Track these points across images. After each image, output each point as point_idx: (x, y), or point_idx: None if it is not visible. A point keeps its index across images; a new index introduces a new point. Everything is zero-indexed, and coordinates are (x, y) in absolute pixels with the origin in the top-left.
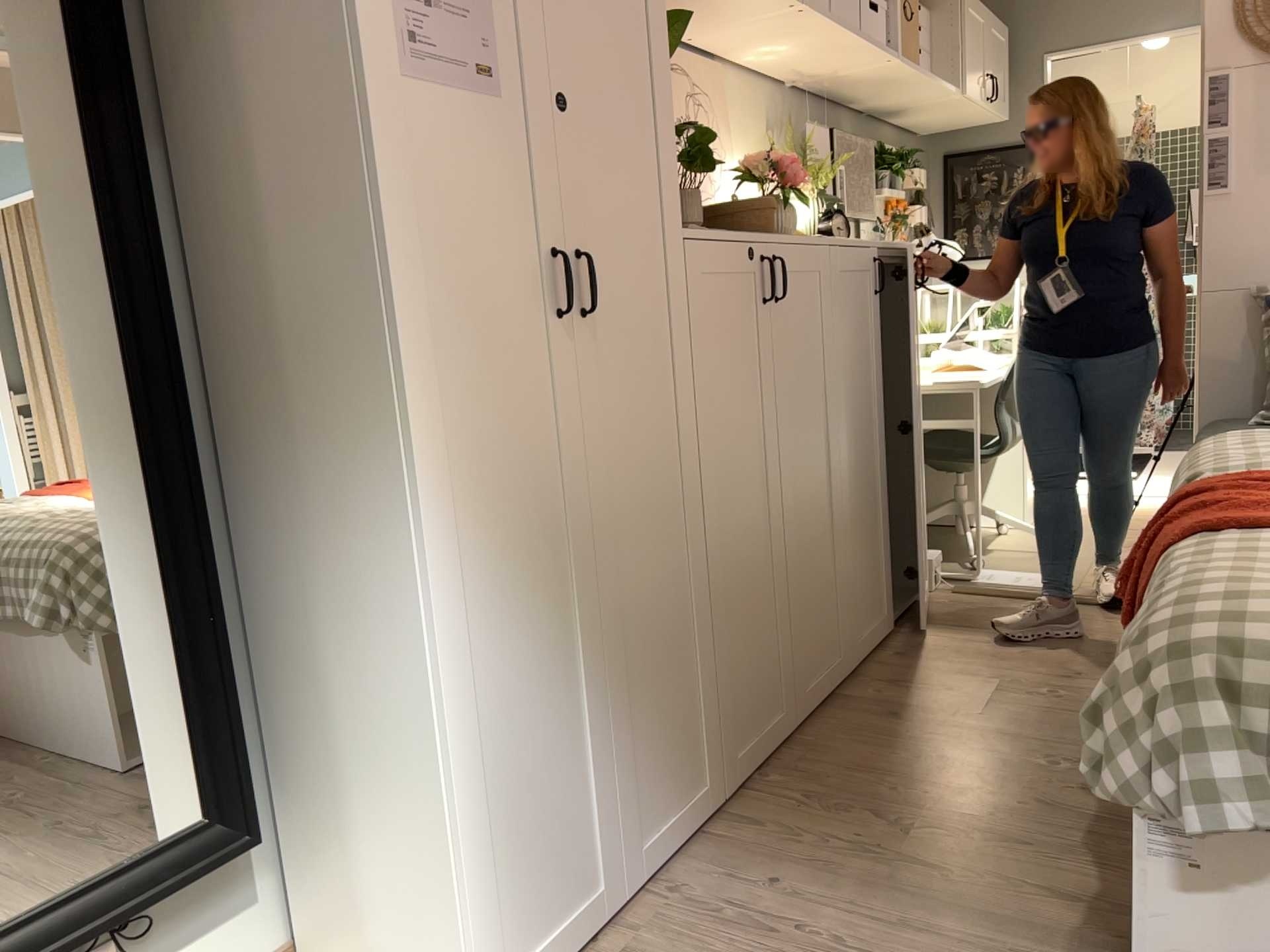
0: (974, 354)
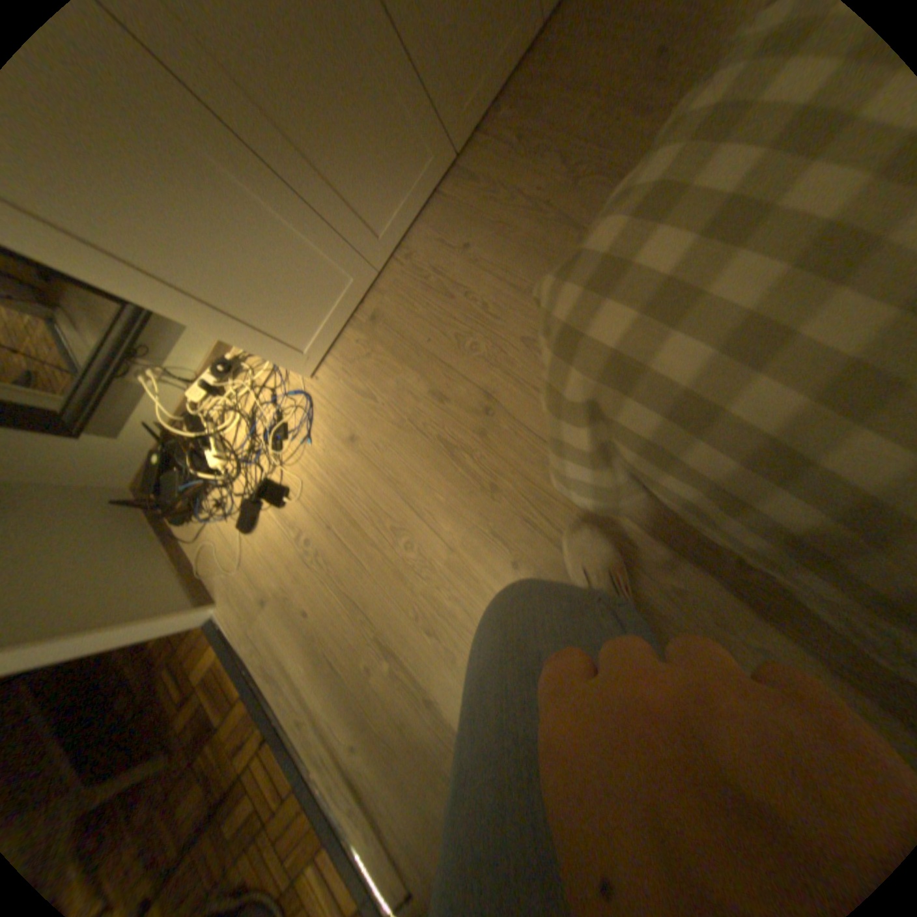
0: None
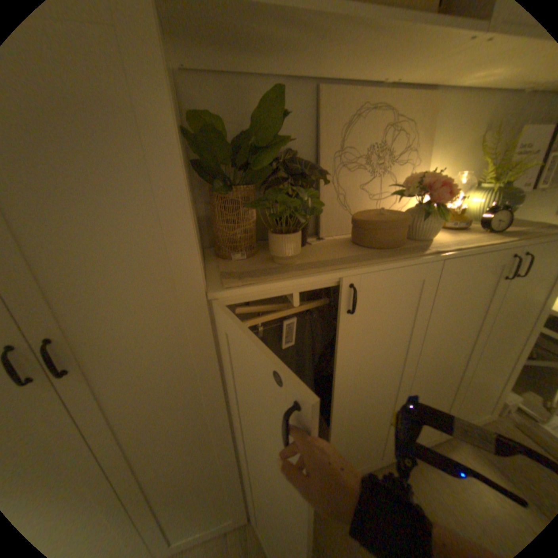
0: None
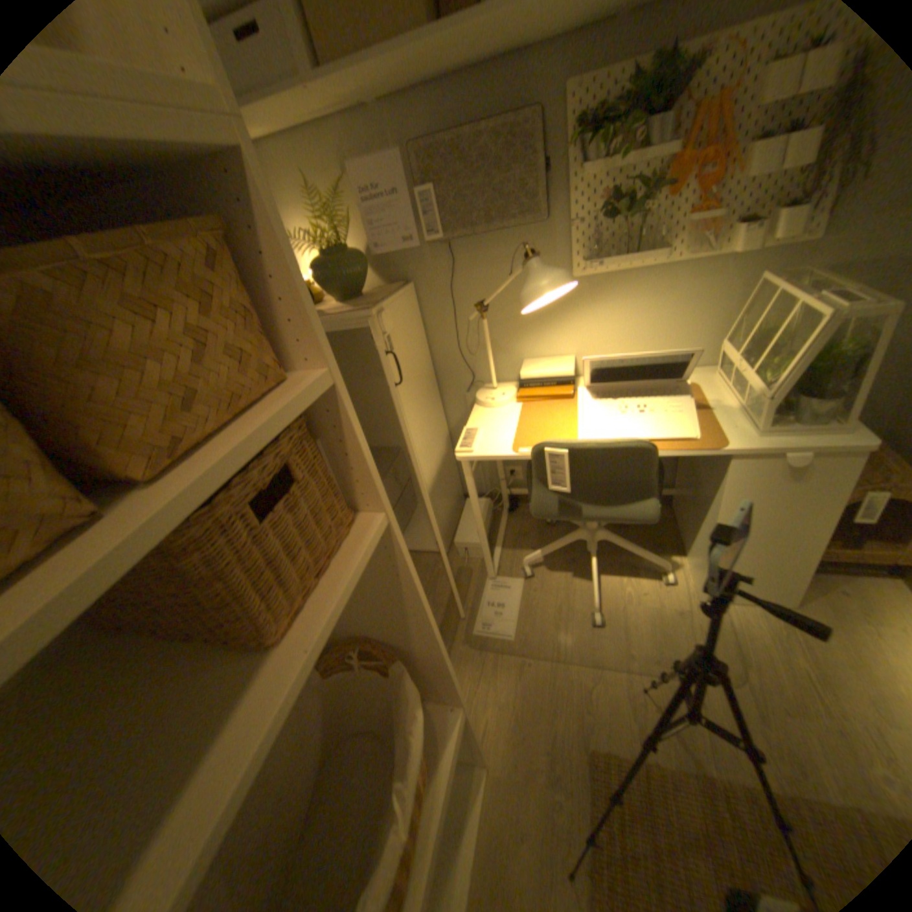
0: (614, 409)
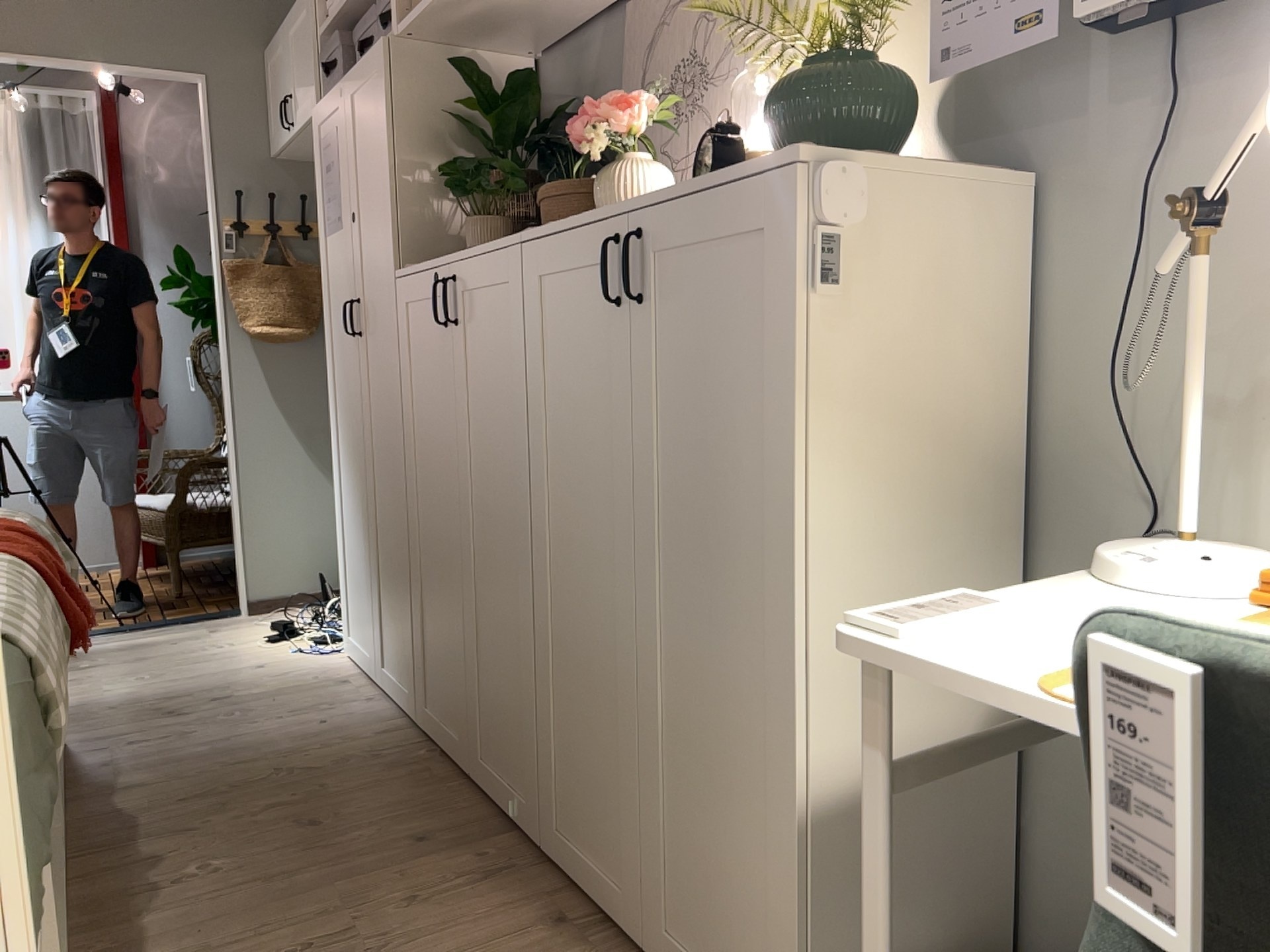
0: None
